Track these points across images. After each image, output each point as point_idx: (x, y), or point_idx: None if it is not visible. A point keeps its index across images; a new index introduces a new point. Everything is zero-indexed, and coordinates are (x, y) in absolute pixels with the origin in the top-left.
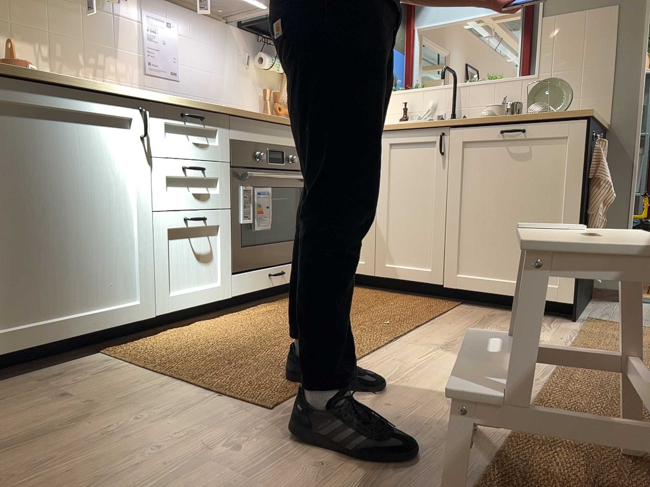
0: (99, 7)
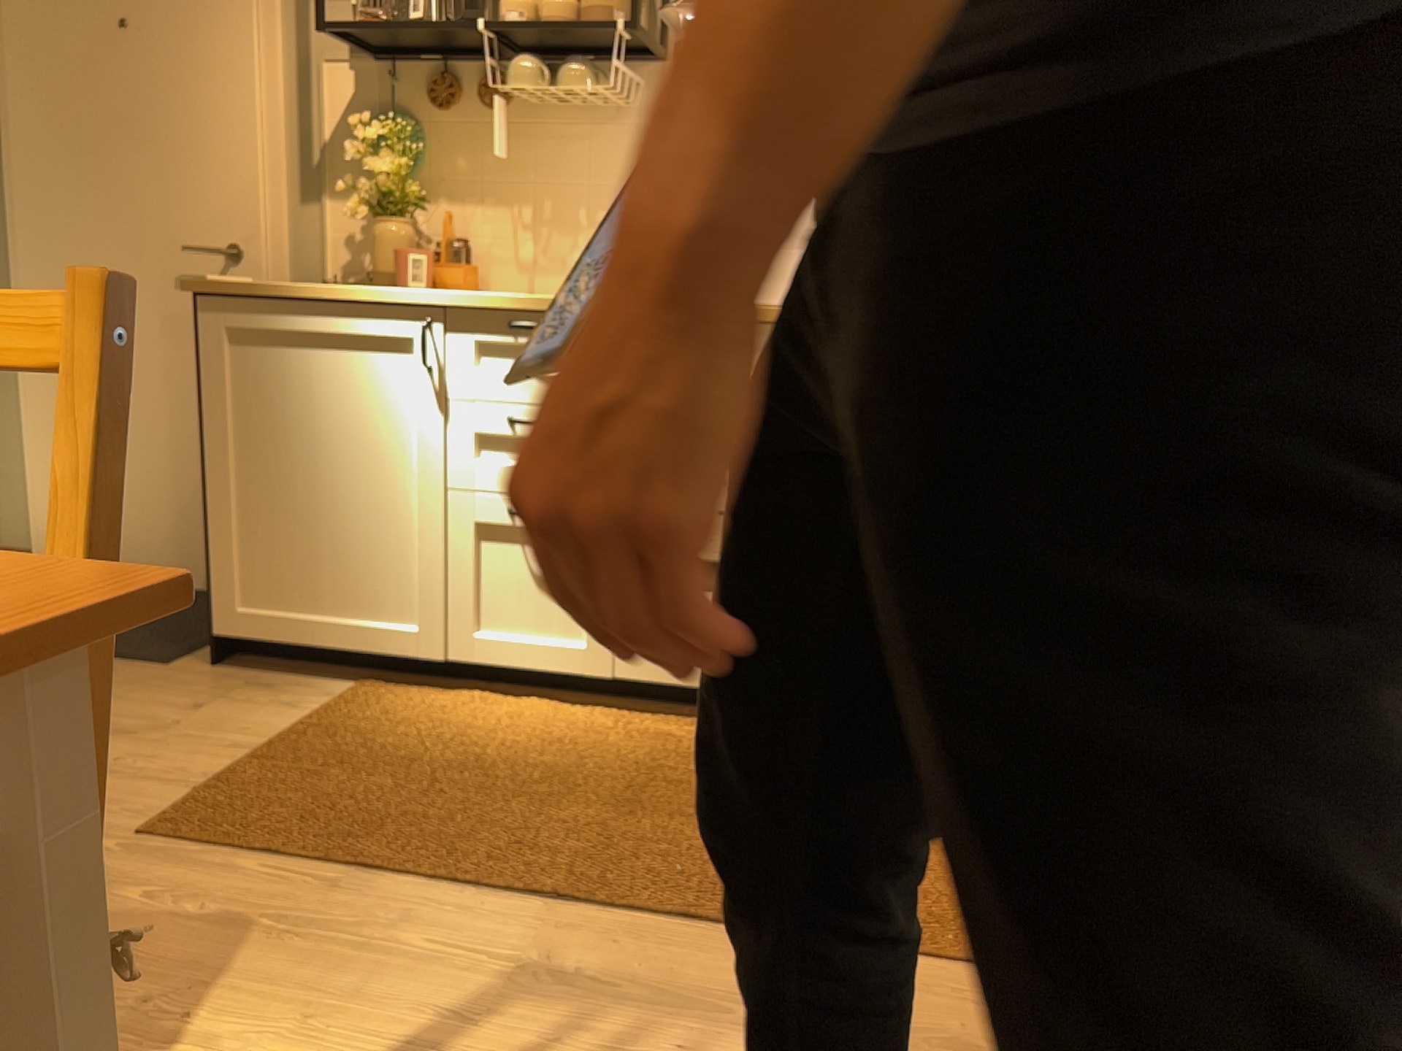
0: (616, 119)
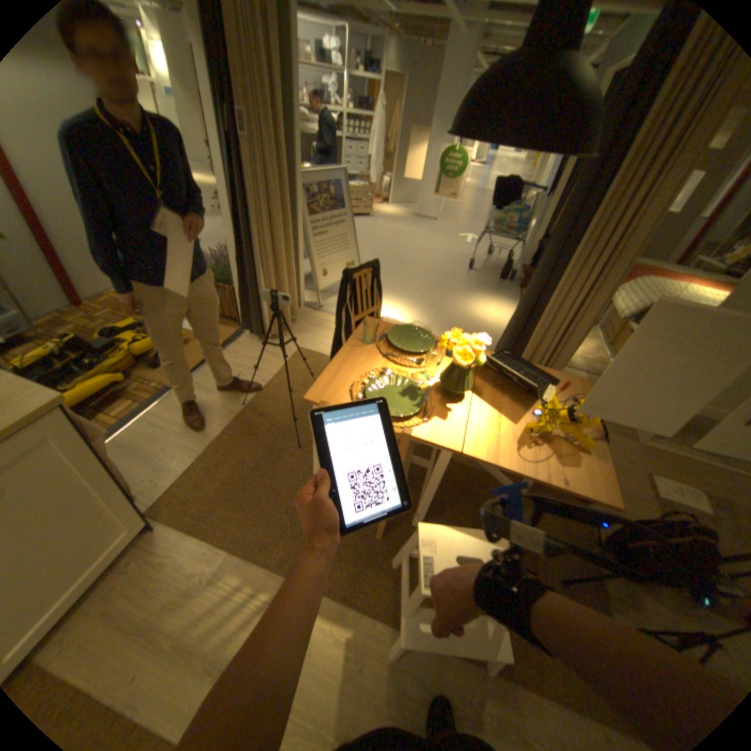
0: None
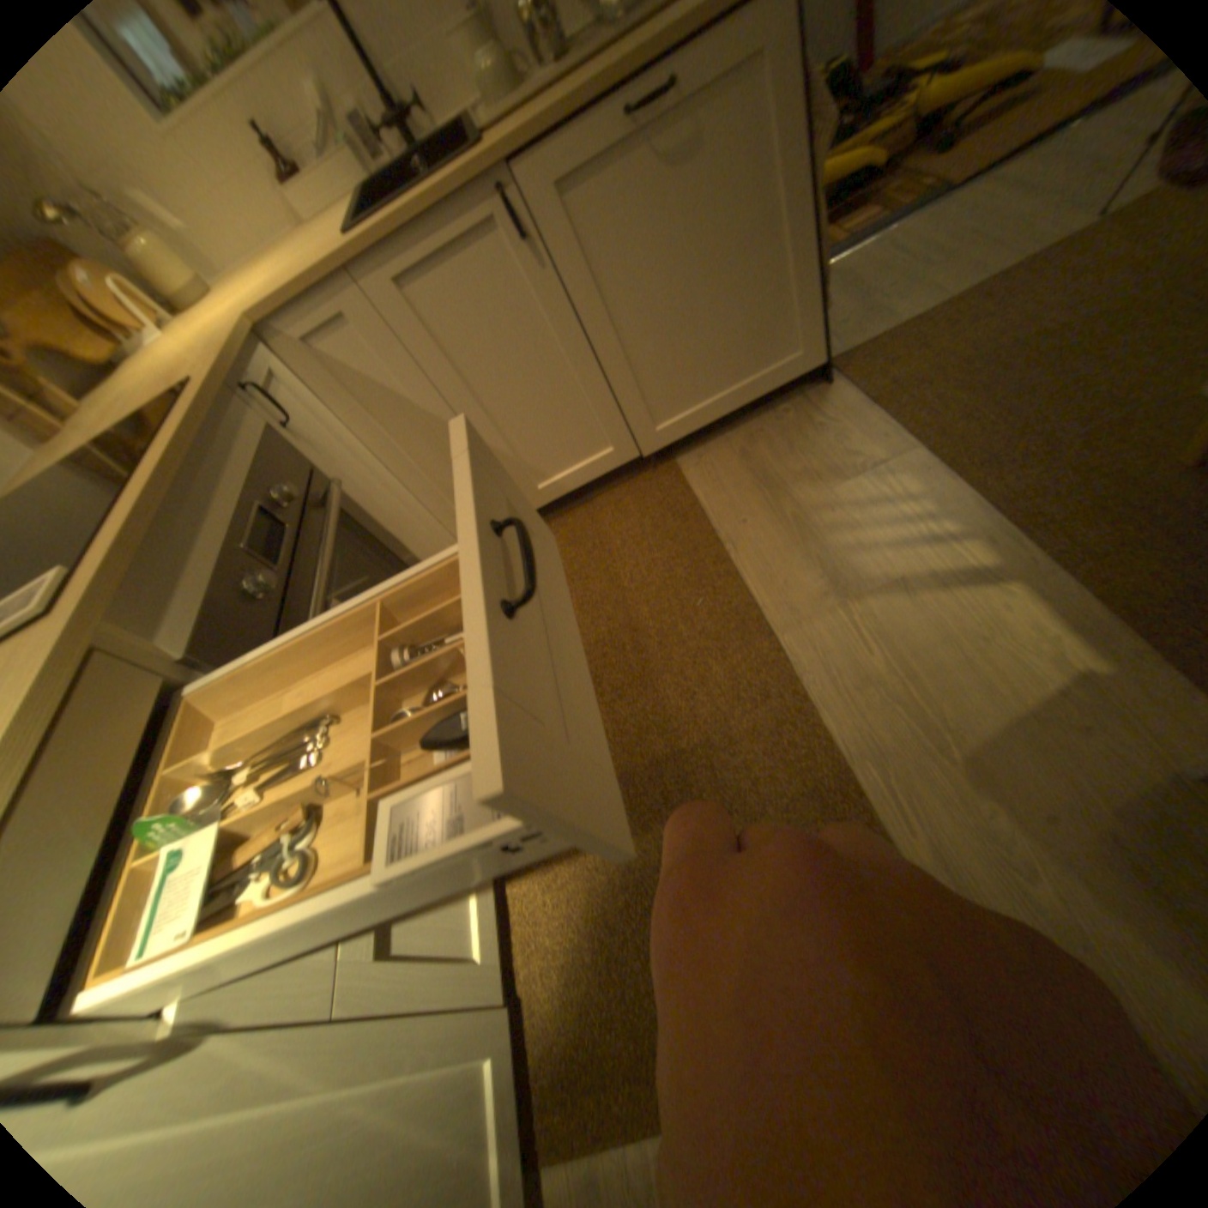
0: None
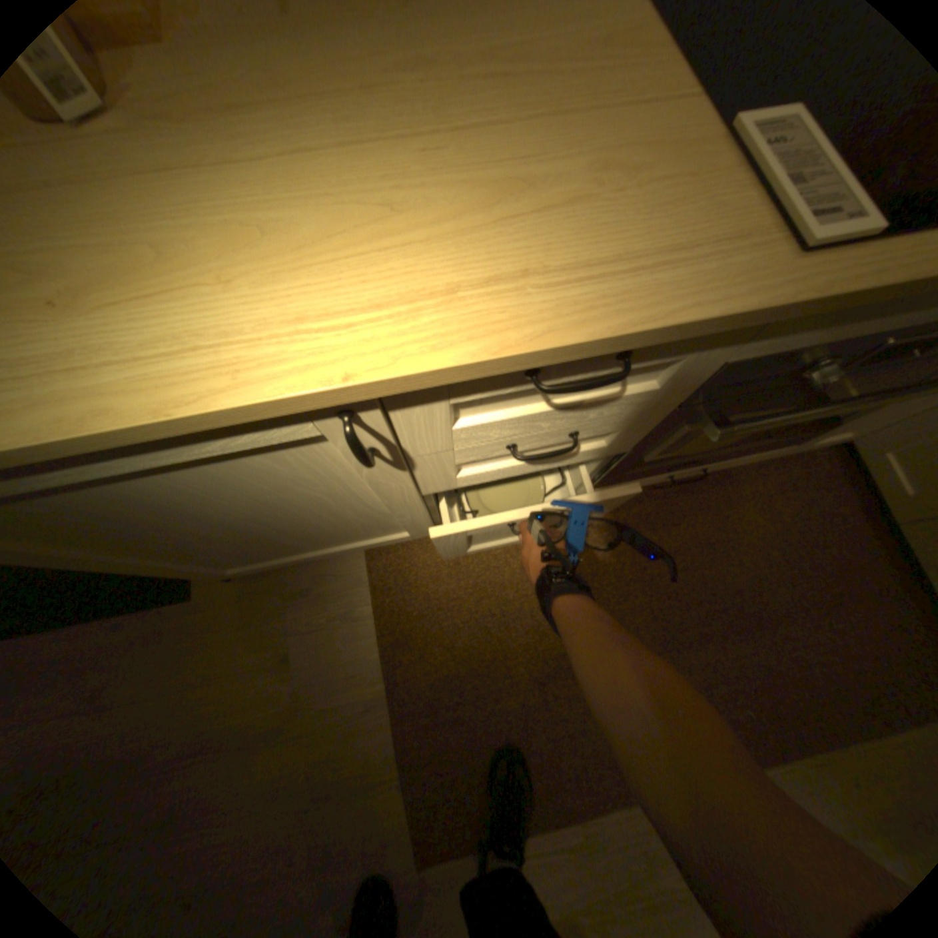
0: None
